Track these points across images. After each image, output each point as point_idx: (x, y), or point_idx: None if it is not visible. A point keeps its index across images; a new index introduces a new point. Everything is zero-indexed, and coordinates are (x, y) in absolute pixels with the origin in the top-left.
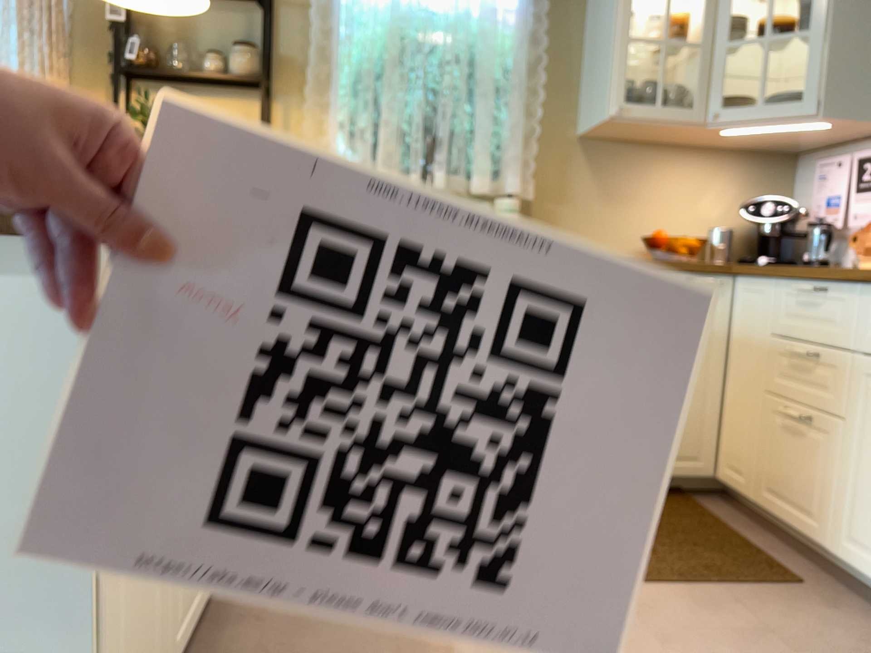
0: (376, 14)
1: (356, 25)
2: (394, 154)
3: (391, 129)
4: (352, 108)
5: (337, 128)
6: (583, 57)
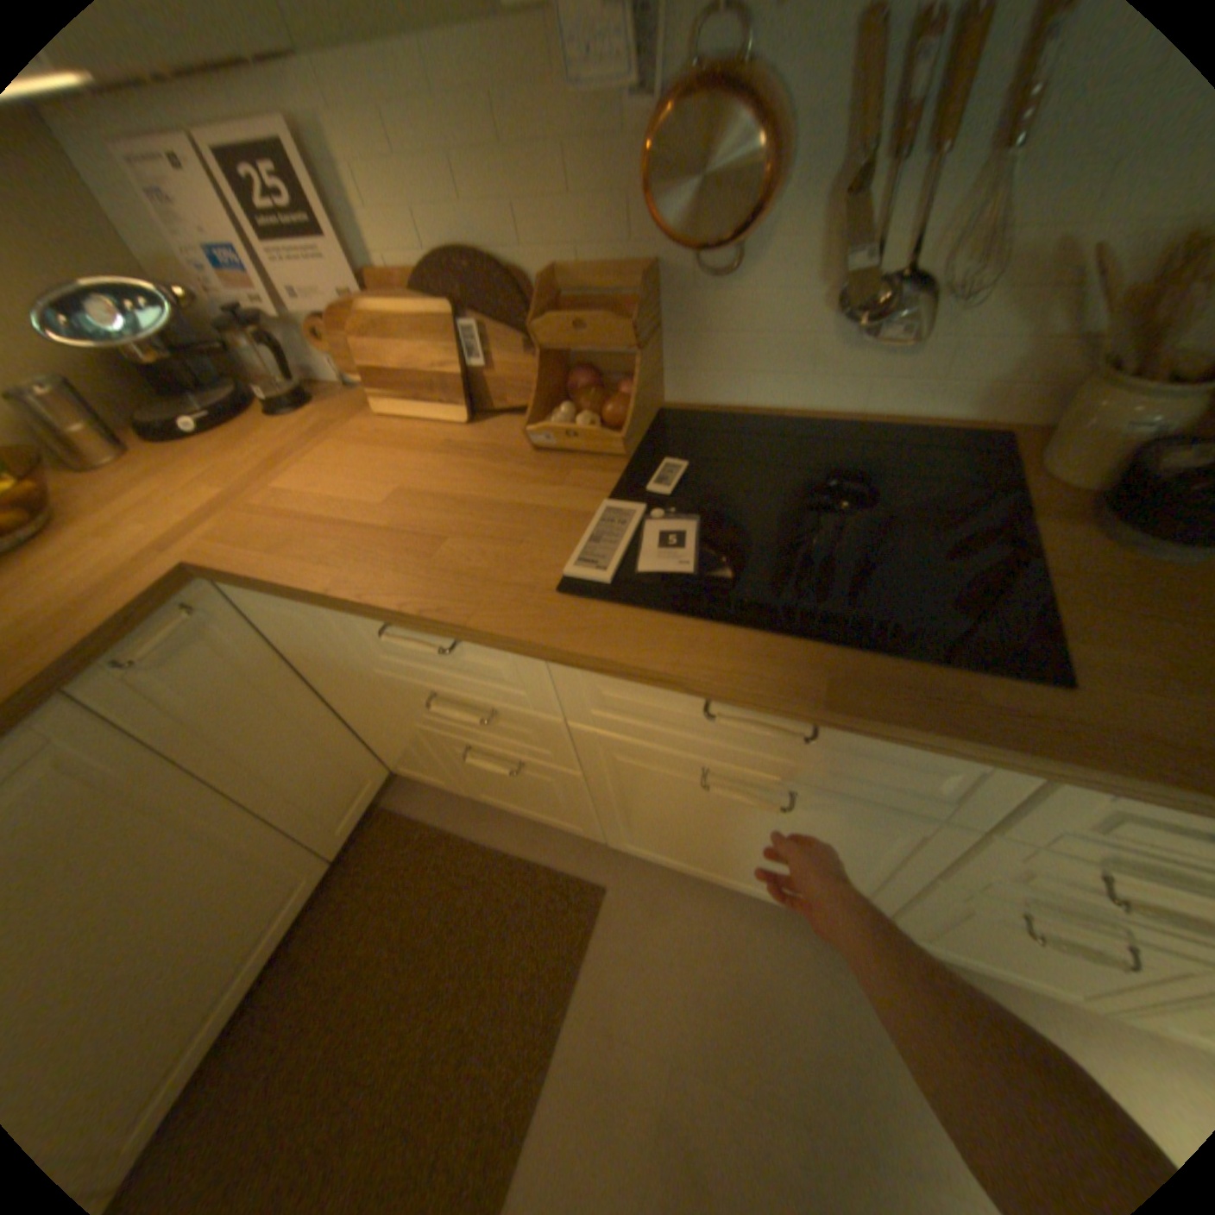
0: None
1: None
2: None
3: None
4: None
5: None
6: None
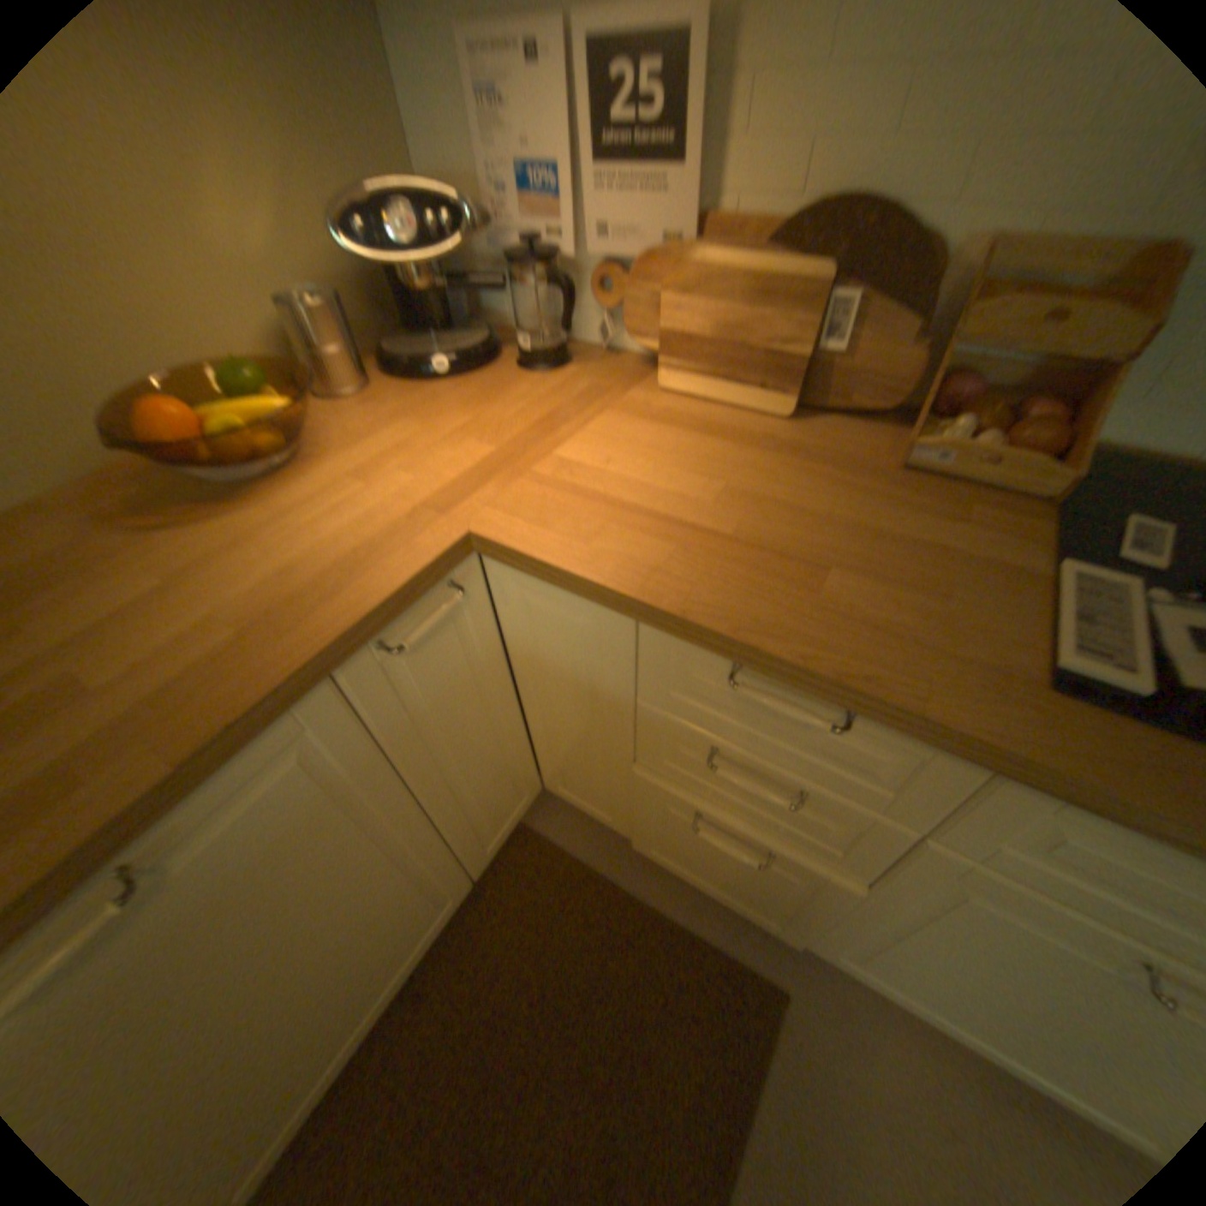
0: None
1: None
2: None
3: None
4: None
5: None
6: None
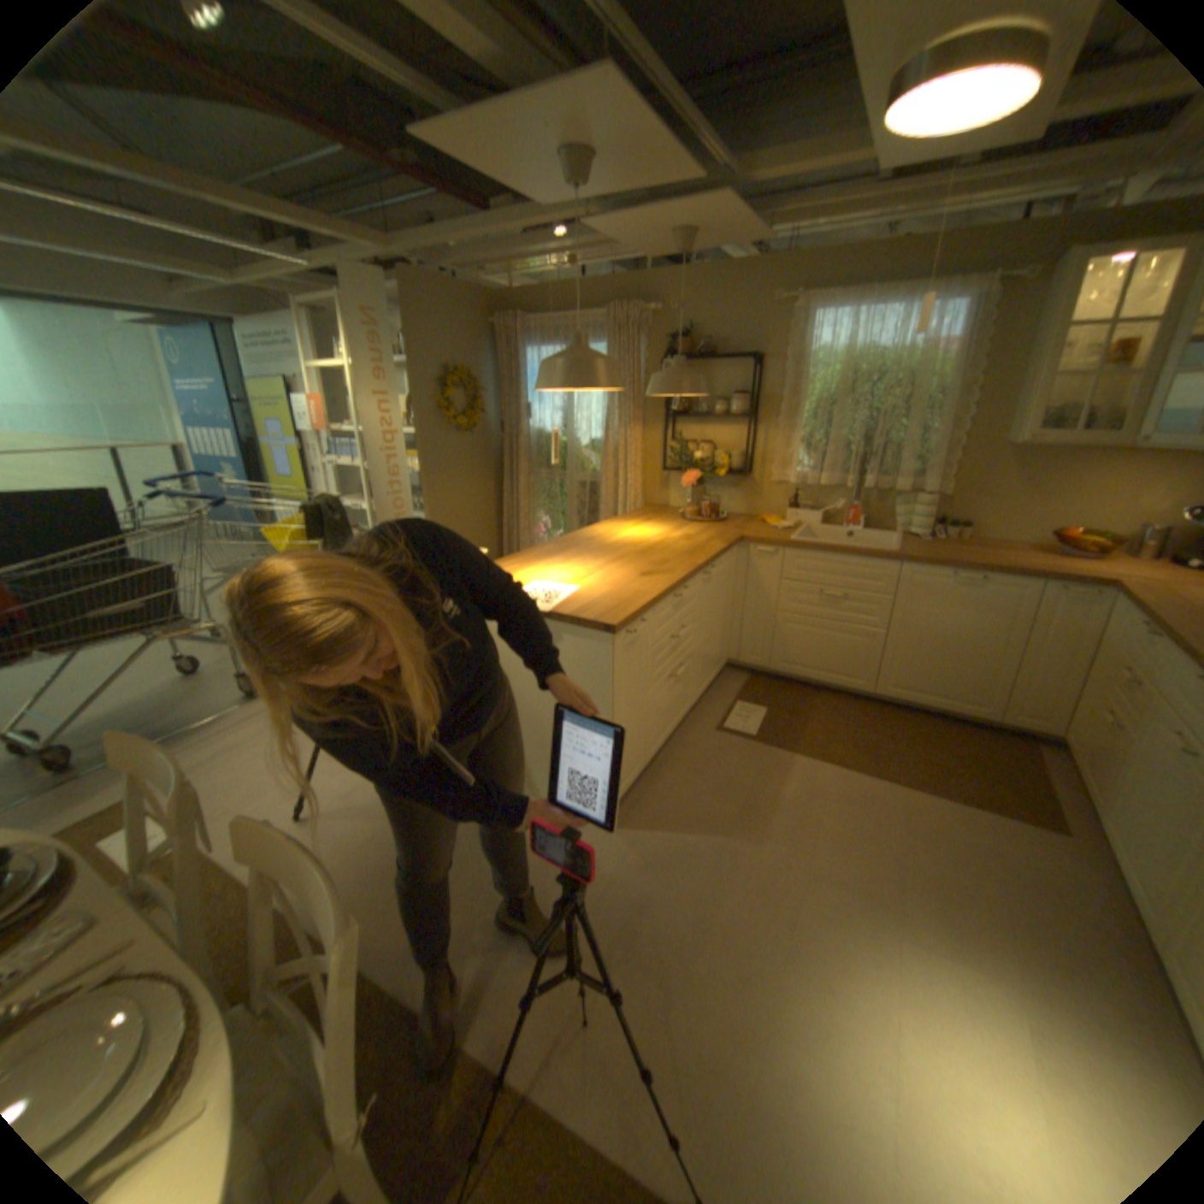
0: (834, 357)
1: (819, 367)
2: (836, 463)
3: (835, 446)
4: (810, 428)
5: (797, 444)
6: (1024, 371)
